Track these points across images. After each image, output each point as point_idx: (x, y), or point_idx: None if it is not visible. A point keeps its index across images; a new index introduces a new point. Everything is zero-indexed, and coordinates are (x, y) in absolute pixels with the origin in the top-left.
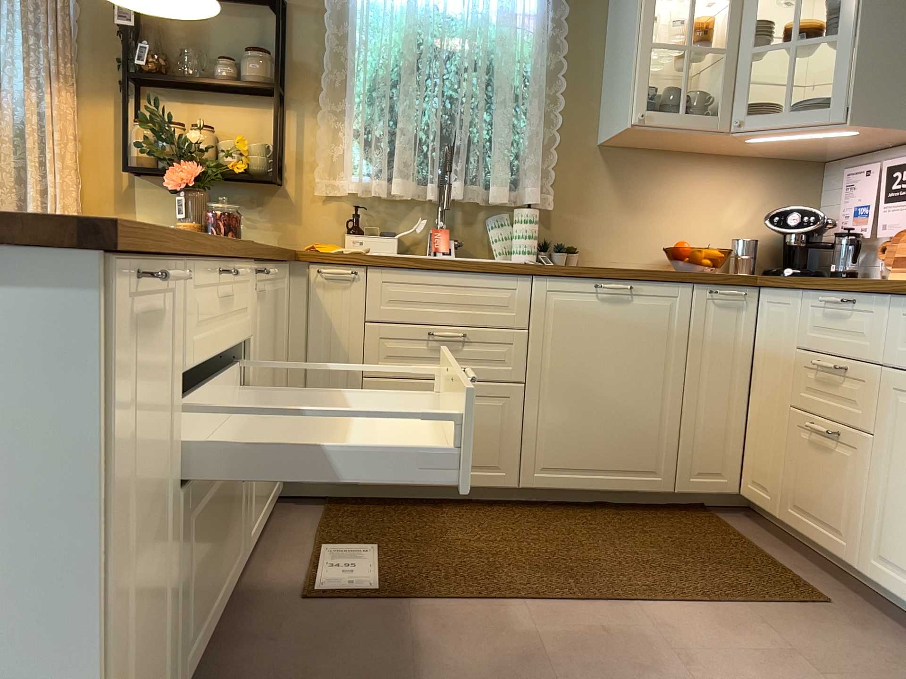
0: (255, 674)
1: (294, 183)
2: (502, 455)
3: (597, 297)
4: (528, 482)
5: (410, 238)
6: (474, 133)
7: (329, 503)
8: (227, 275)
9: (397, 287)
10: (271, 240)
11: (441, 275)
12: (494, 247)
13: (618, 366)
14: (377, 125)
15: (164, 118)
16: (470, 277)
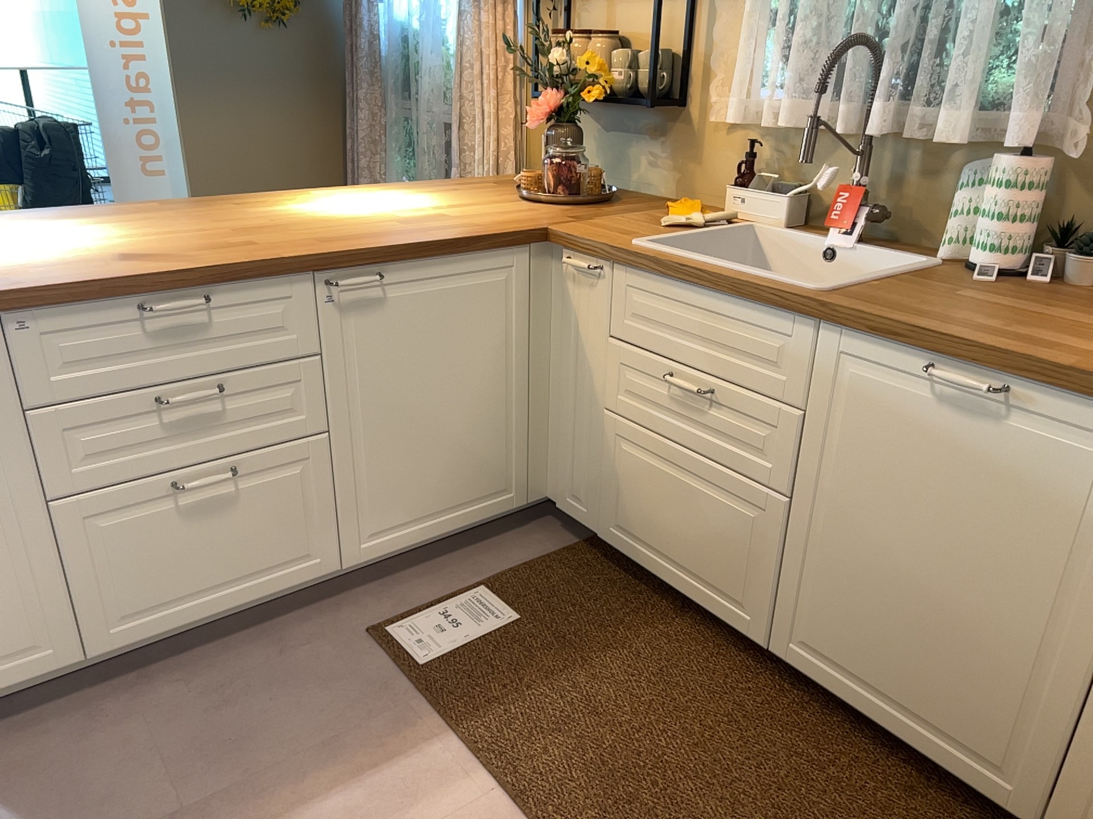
0: (233, 669)
1: (696, 105)
2: (747, 588)
3: (929, 390)
4: (779, 647)
5: (828, 197)
6: (936, 4)
7: (588, 540)
8: (146, 310)
9: (643, 296)
10: (667, 185)
11: (692, 291)
12: (944, 230)
13: (952, 537)
14: (782, 7)
15: (549, 31)
16: (726, 302)
